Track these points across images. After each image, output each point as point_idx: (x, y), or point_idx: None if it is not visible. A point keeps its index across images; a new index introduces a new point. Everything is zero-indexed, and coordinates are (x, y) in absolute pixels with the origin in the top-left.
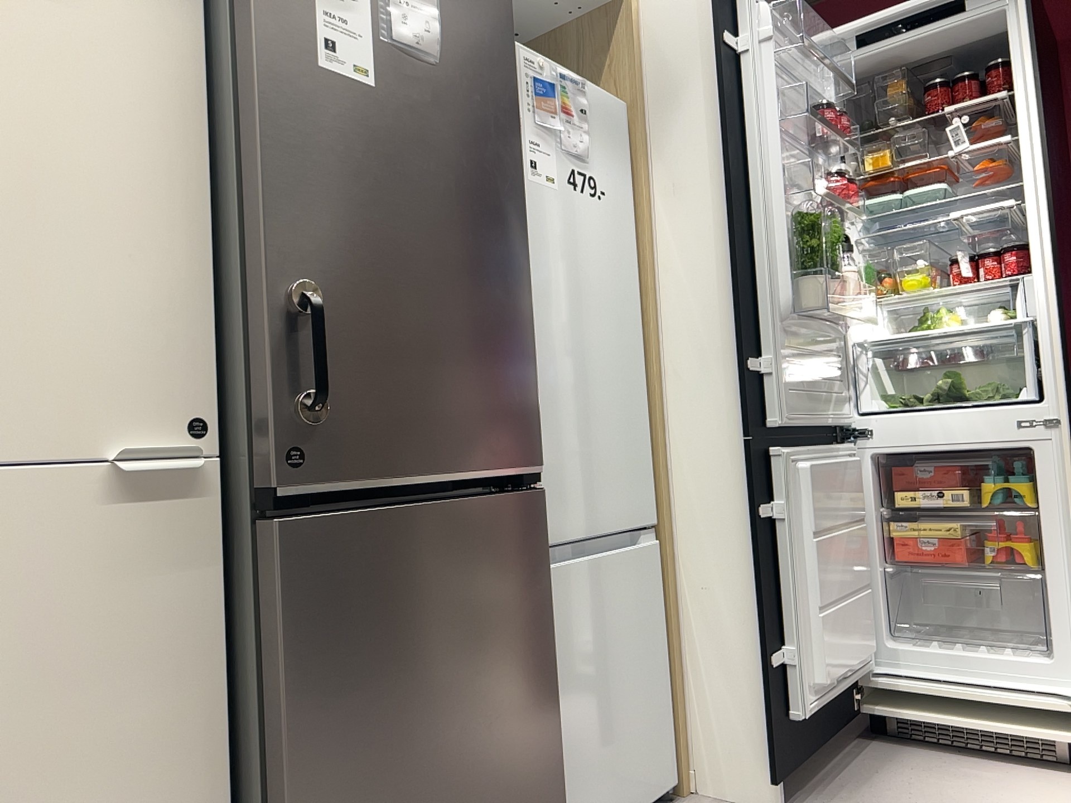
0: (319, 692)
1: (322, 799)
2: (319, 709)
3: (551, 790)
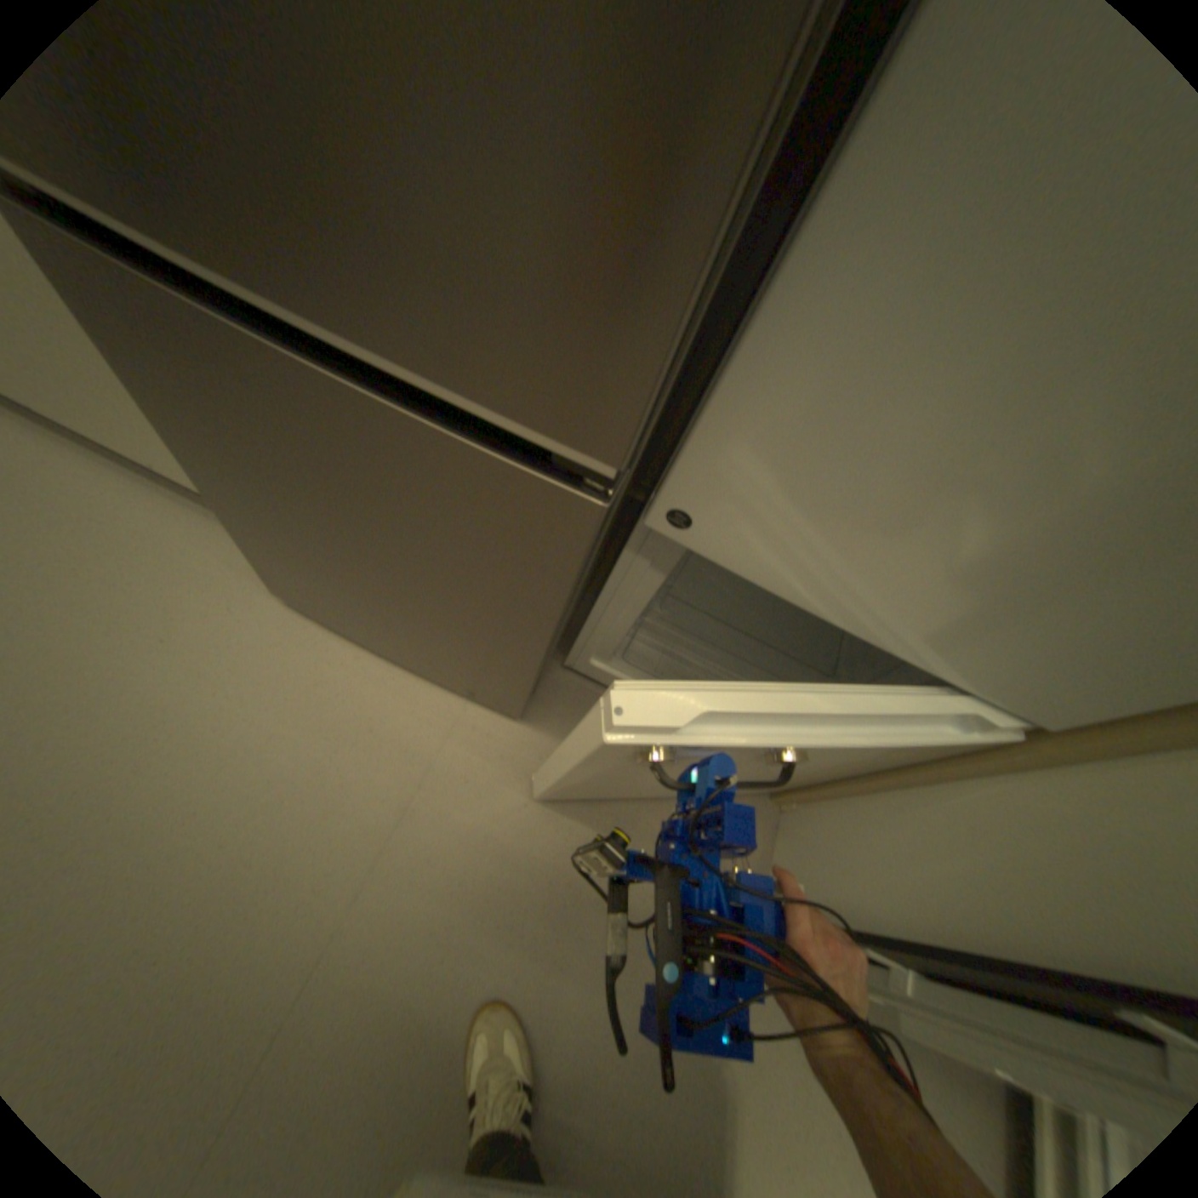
0: (176, 425)
1: (222, 496)
2: (184, 438)
3: (520, 675)
